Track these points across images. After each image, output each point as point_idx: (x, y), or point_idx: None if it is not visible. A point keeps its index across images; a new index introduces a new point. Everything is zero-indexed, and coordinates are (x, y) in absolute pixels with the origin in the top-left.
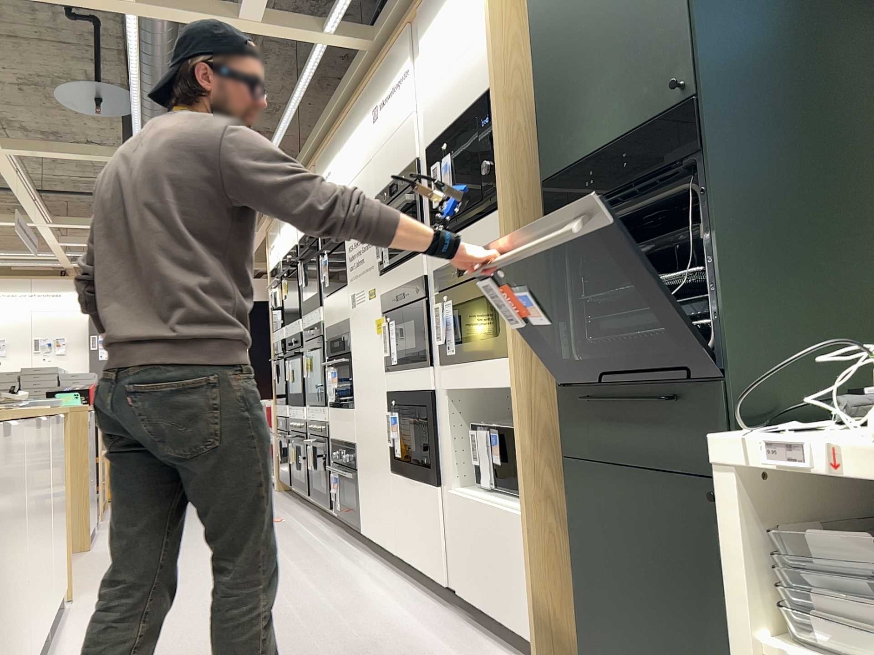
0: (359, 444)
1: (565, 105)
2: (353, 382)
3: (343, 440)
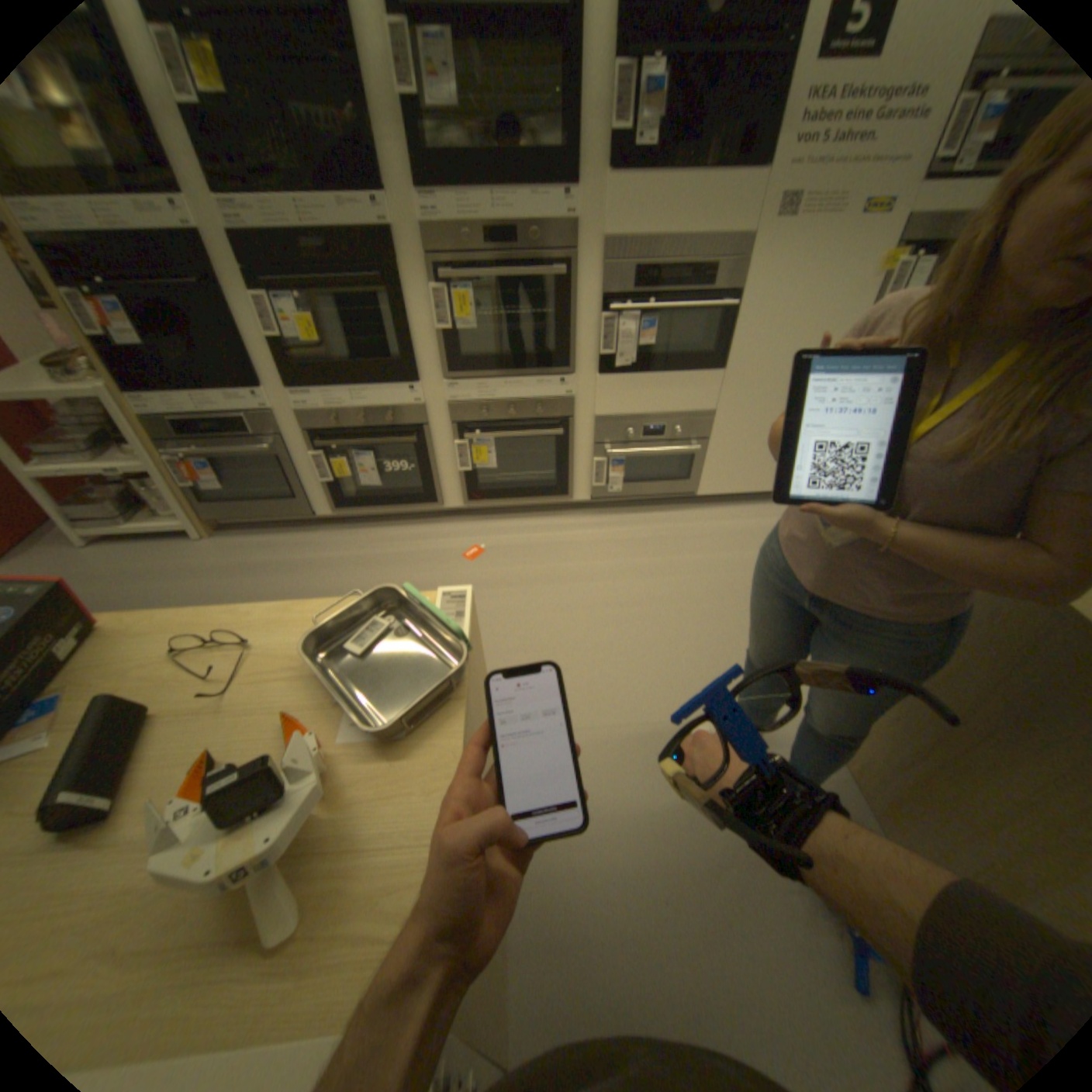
0: (730, 408)
1: None
2: (736, 333)
3: (660, 411)
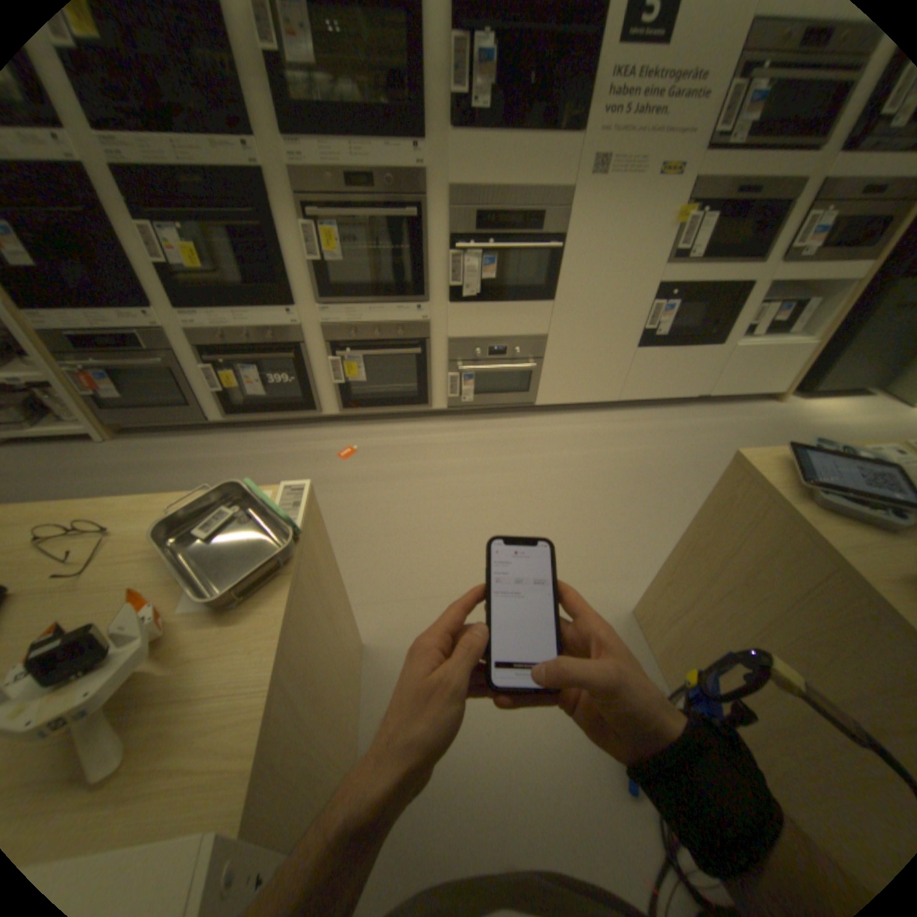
0: (559, 333)
1: None
2: (562, 271)
3: (502, 335)
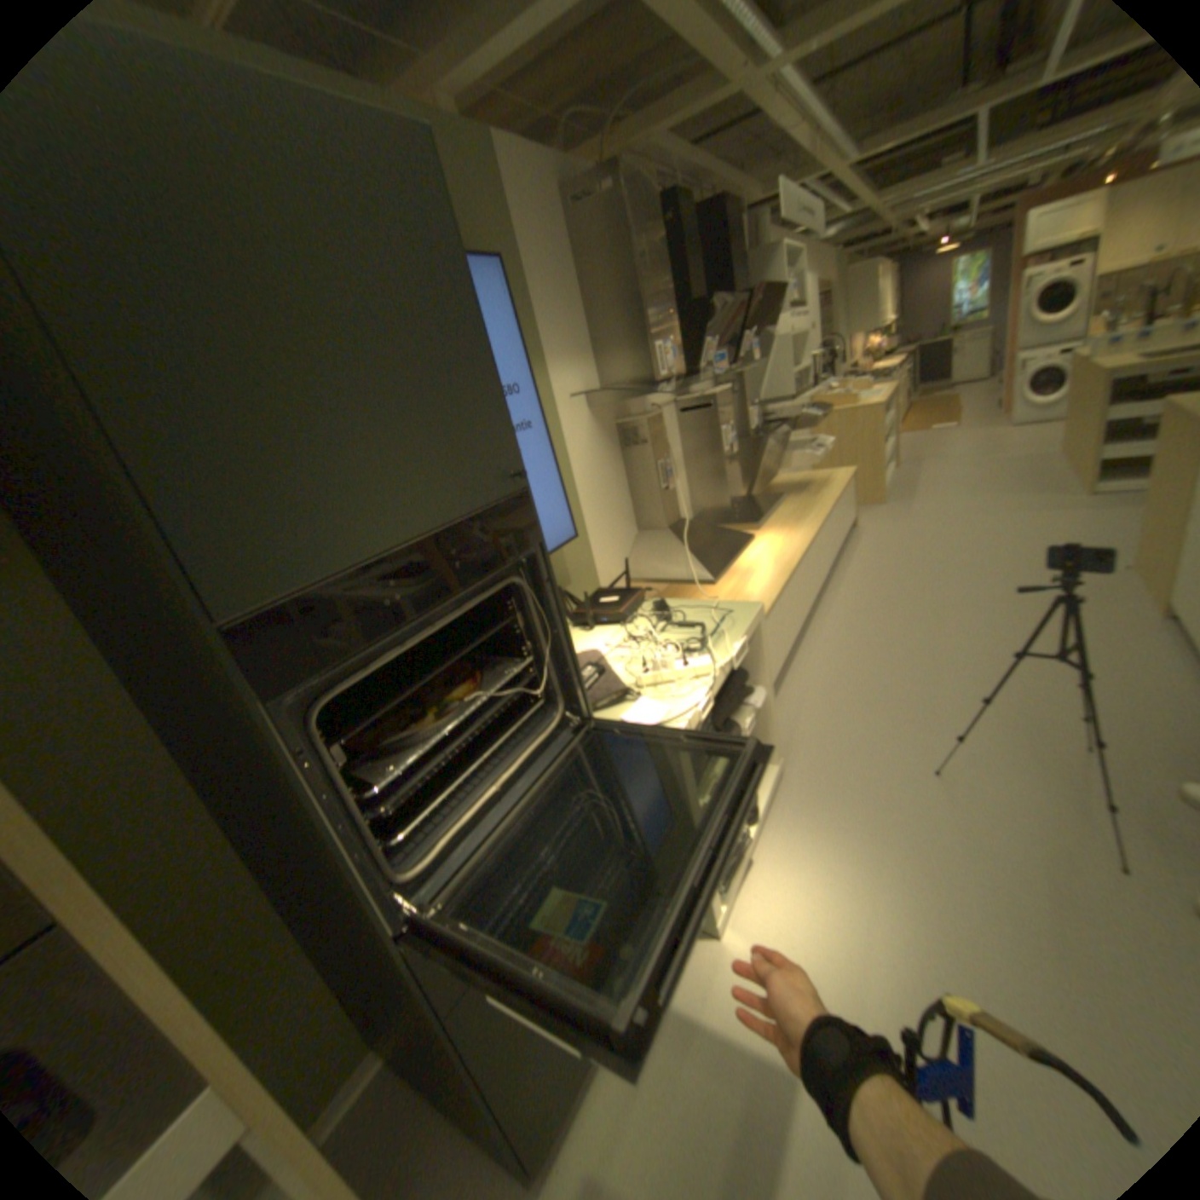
0: None
1: (248, 451)
2: None
3: None
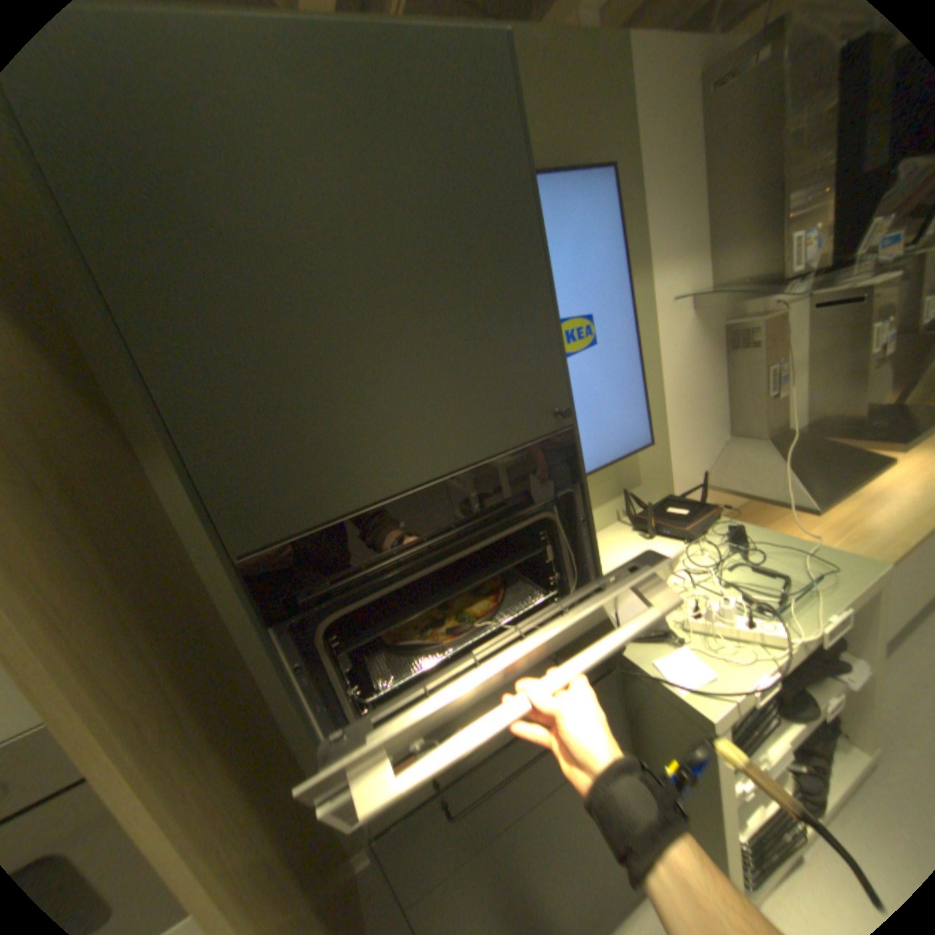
0: None
1: (268, 406)
2: None
3: None
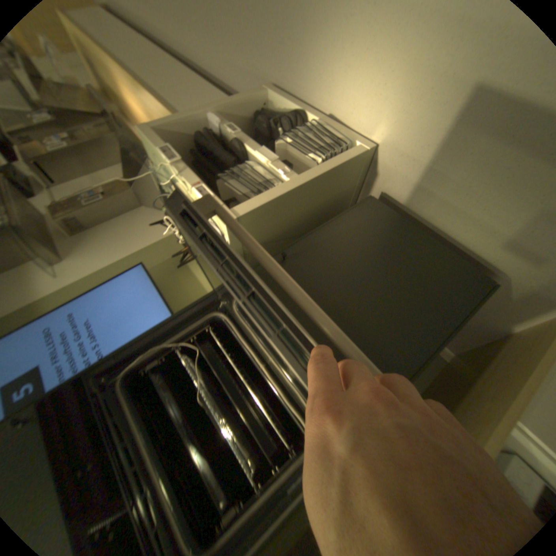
0: None
1: None
2: None
3: None
